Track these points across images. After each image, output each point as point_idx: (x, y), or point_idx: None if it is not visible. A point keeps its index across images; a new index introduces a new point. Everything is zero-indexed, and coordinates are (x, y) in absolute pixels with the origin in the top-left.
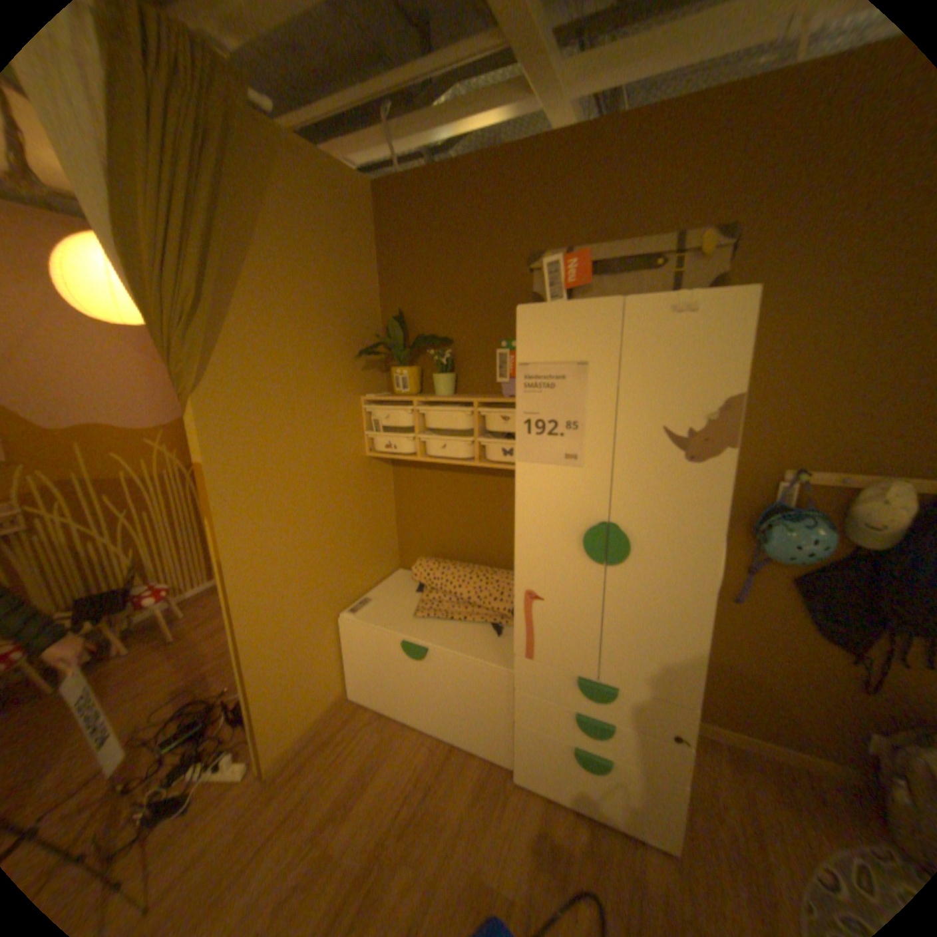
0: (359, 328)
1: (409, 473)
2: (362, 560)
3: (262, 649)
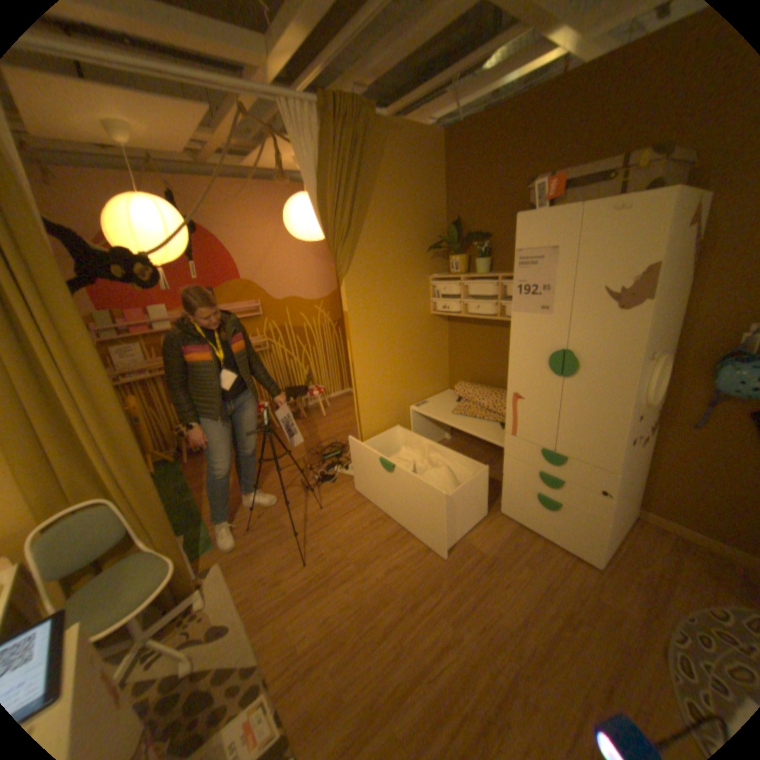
0: (430, 231)
1: (457, 326)
2: (424, 378)
3: (369, 412)
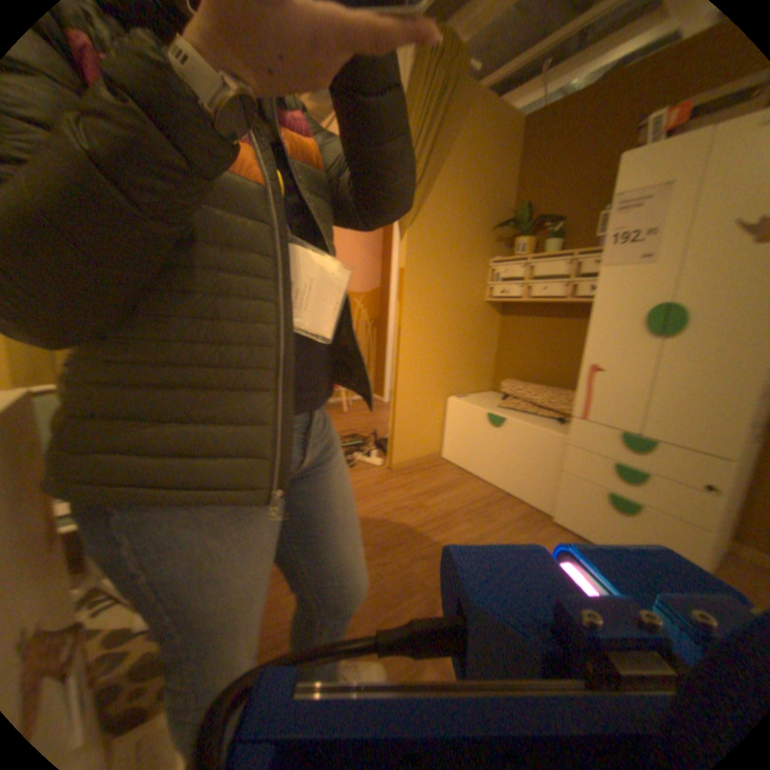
0: (497, 212)
1: (511, 319)
2: (467, 369)
3: (405, 388)
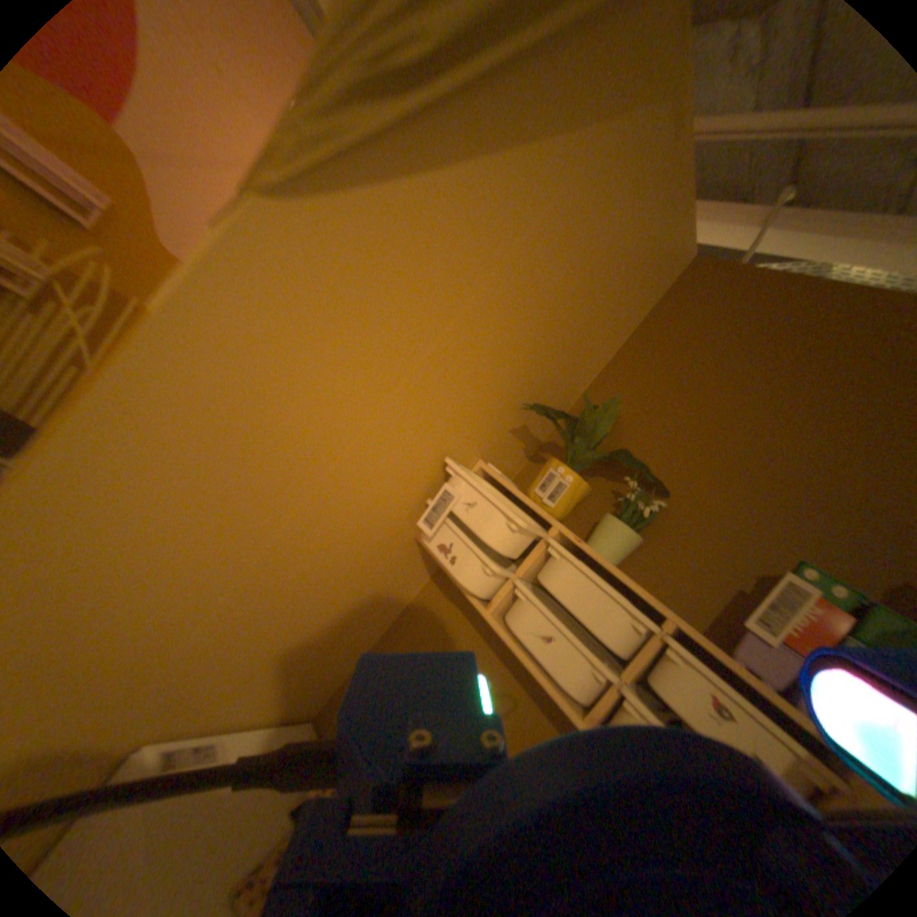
0: (553, 383)
1: (446, 607)
2: (272, 677)
3: None
